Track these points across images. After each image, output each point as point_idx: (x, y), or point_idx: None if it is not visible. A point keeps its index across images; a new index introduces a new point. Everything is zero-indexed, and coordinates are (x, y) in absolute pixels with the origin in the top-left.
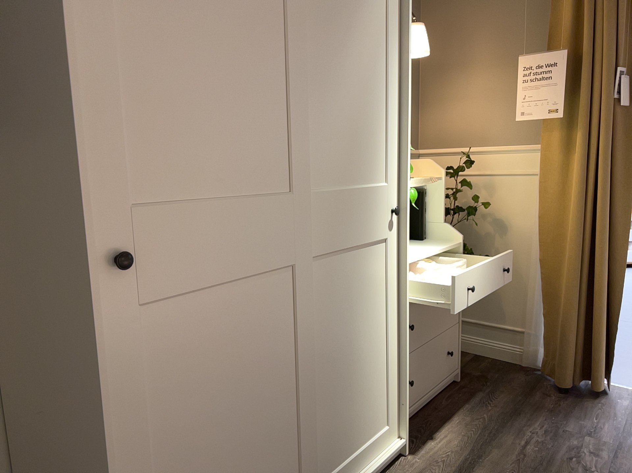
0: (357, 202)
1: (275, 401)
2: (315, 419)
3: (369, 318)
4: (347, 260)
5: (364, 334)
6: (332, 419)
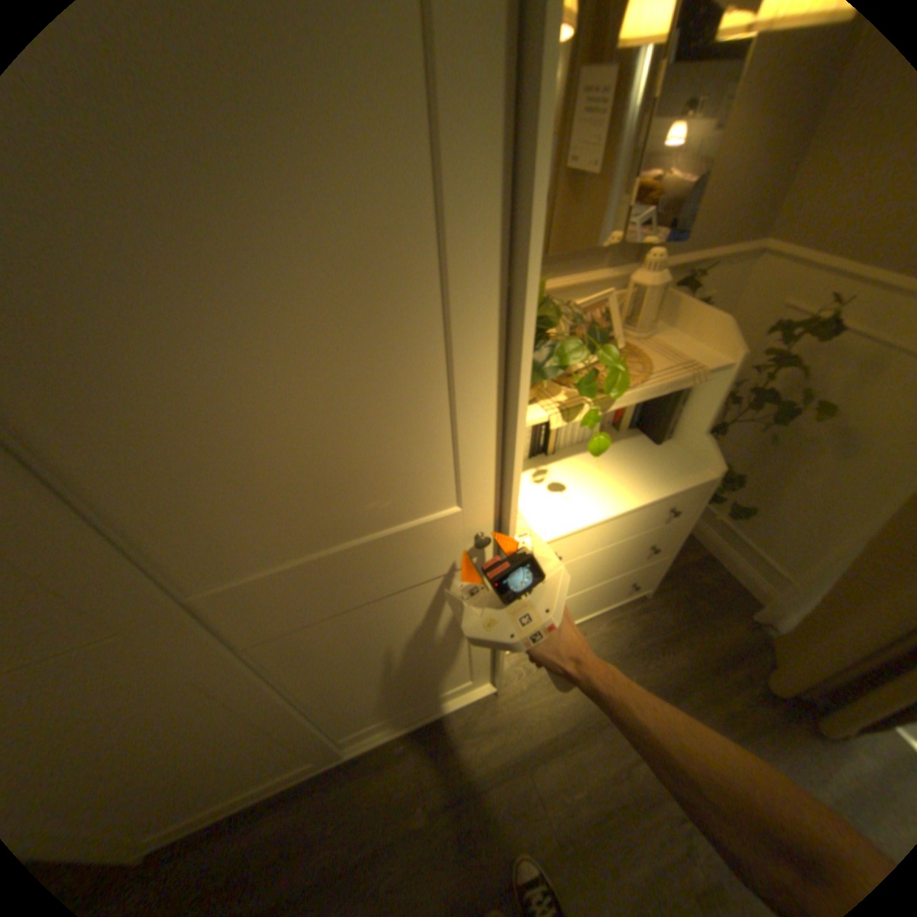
0: (363, 559)
1: (221, 758)
2: (323, 731)
3: (433, 642)
4: (357, 619)
5: (420, 655)
6: (362, 716)
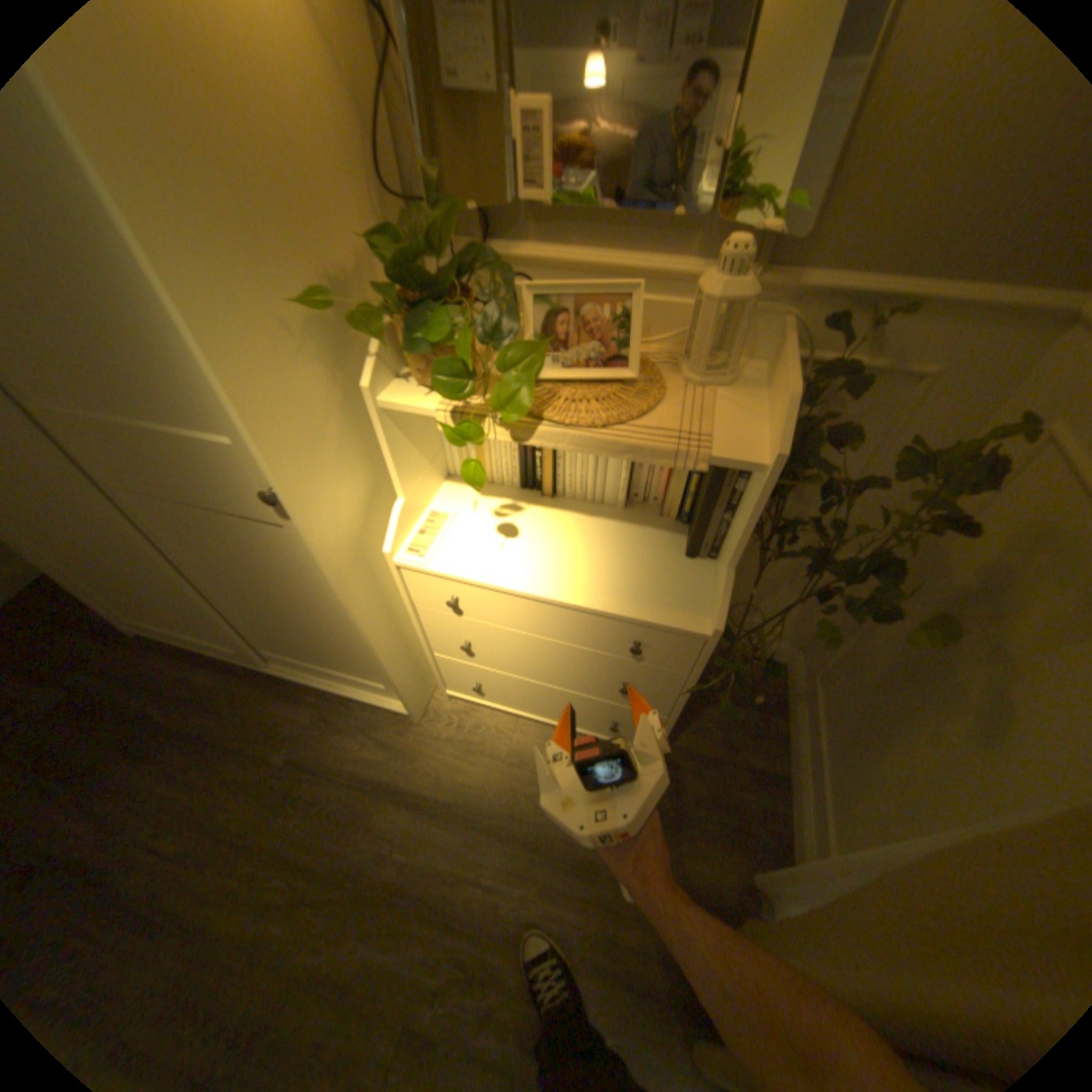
0: (152, 447)
1: (139, 584)
2: (230, 625)
3: (302, 601)
4: (195, 518)
5: (295, 608)
6: (270, 639)
